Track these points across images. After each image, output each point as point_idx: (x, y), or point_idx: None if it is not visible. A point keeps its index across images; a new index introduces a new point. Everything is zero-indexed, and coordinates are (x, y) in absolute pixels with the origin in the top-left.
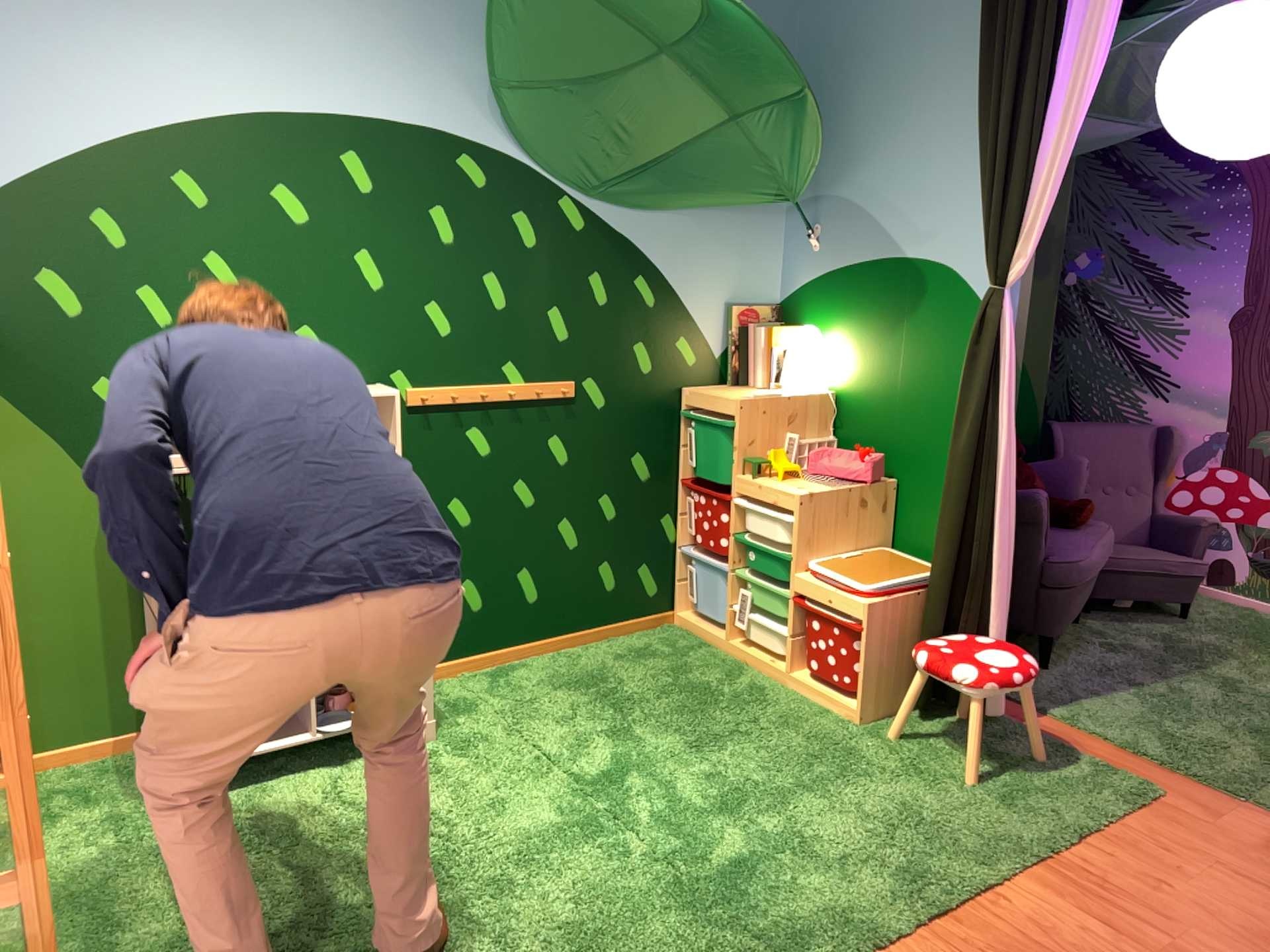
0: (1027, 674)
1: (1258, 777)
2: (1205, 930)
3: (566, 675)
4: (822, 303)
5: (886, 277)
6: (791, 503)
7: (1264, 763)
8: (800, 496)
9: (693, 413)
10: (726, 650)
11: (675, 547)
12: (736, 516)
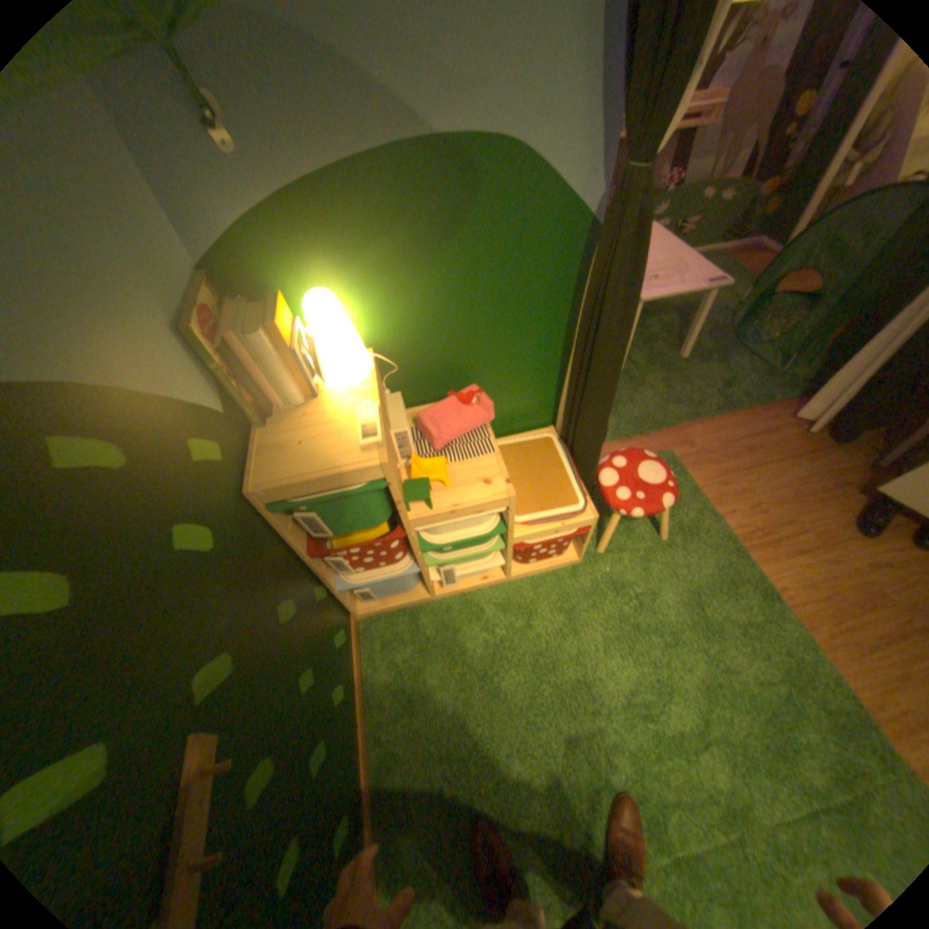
0: (669, 468)
1: (660, 407)
2: (796, 514)
3: (425, 787)
4: (292, 244)
5: (405, 175)
6: (501, 503)
7: (662, 400)
8: (511, 494)
9: (285, 505)
10: (431, 599)
11: (329, 593)
12: (415, 541)
